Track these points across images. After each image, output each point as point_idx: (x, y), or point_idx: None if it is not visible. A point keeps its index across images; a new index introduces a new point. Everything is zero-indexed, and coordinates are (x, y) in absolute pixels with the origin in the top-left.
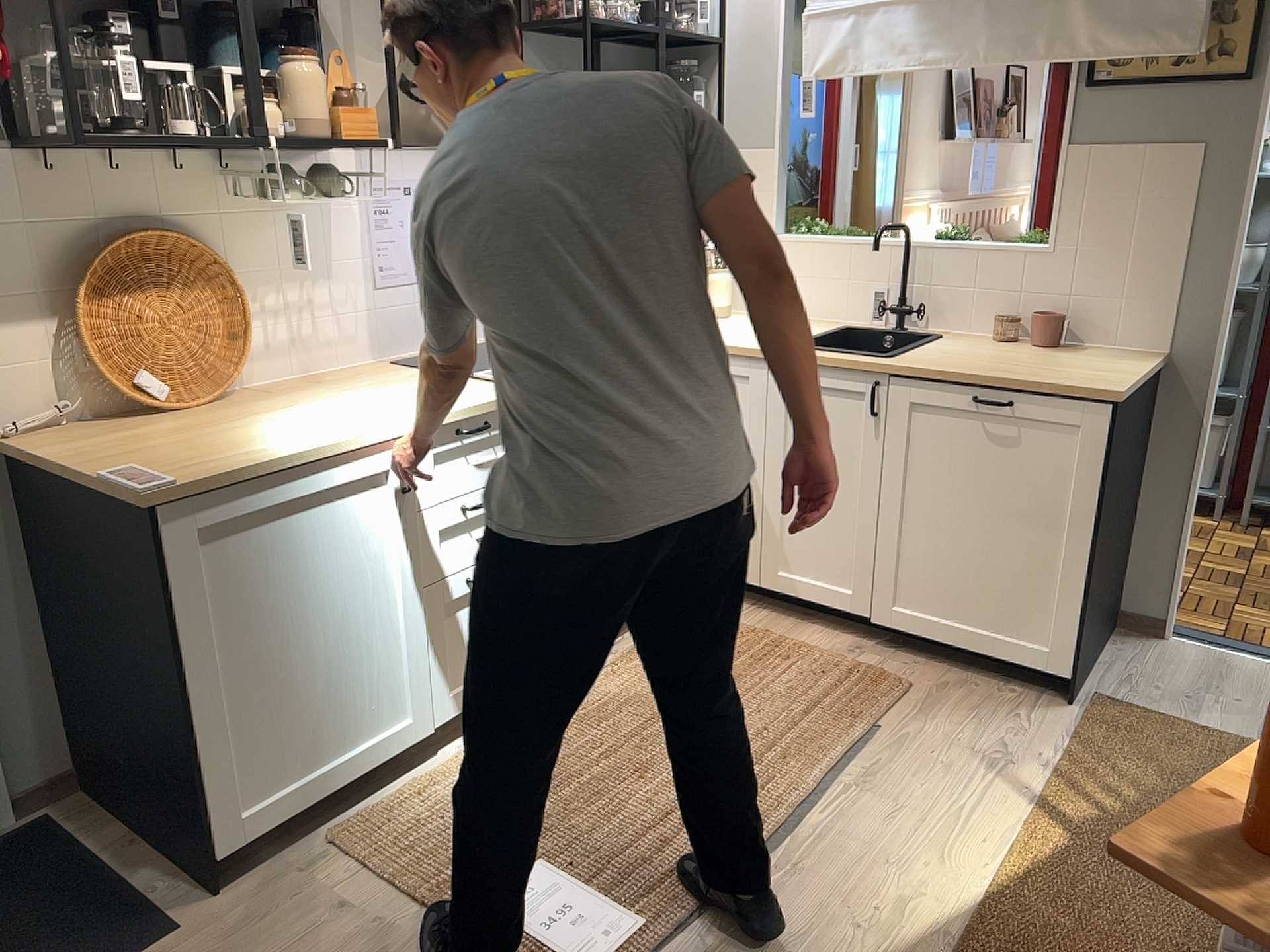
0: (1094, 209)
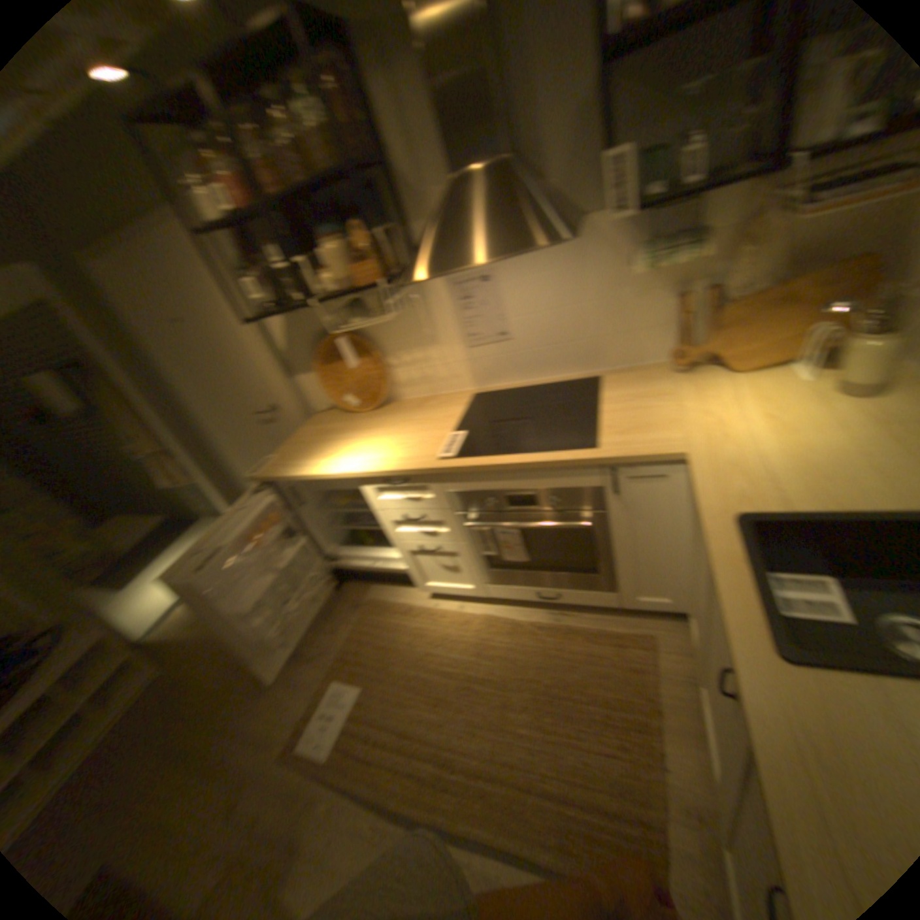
0: None
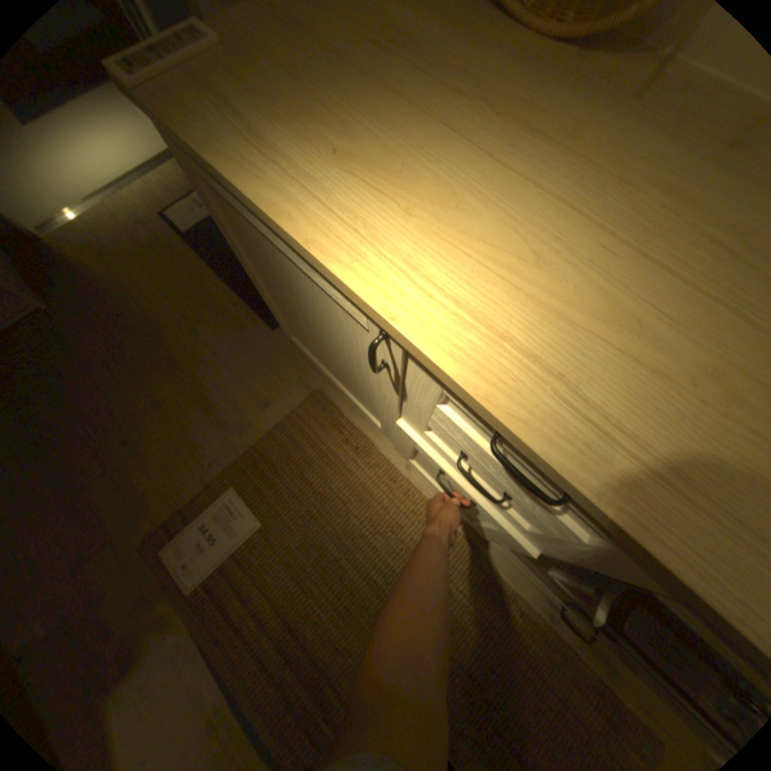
0: None
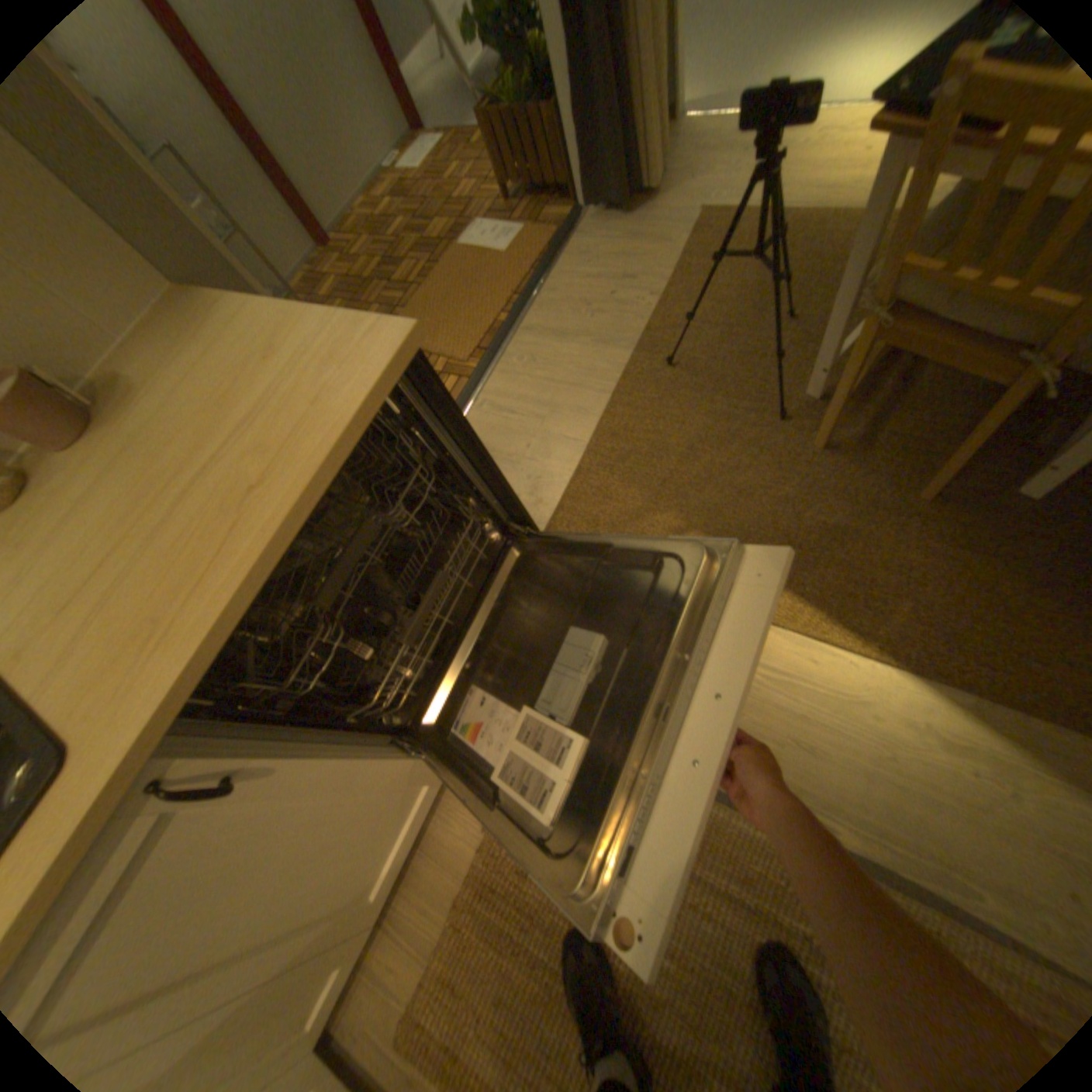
0: None
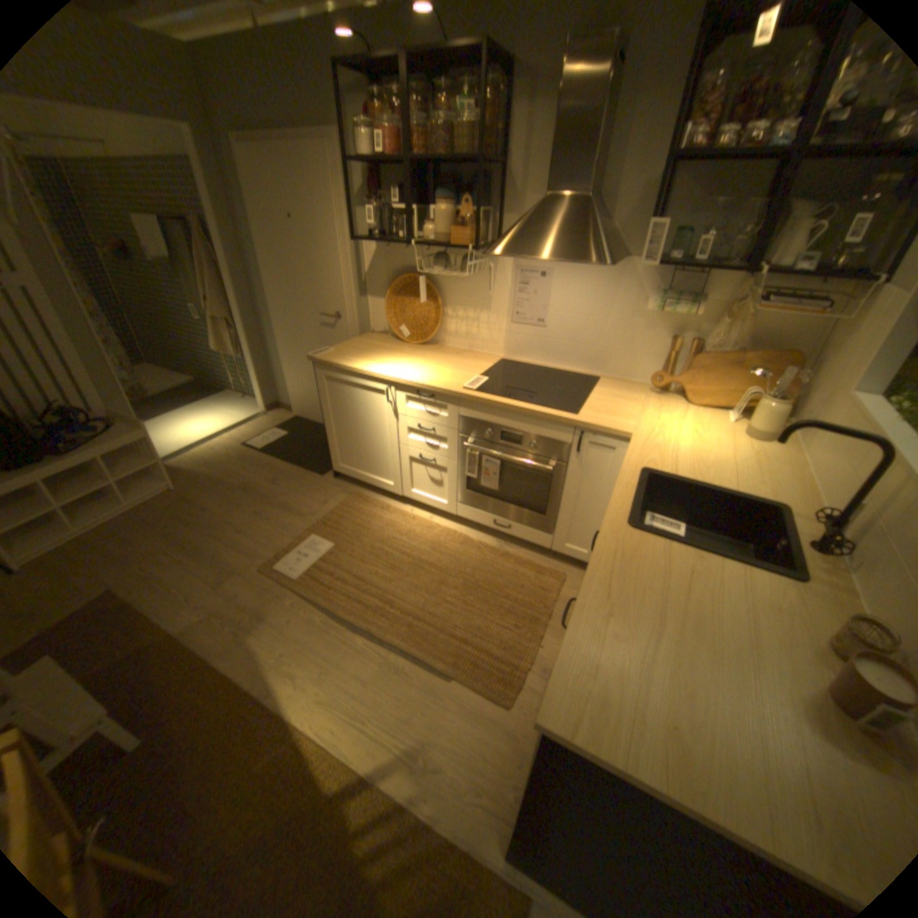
0: None
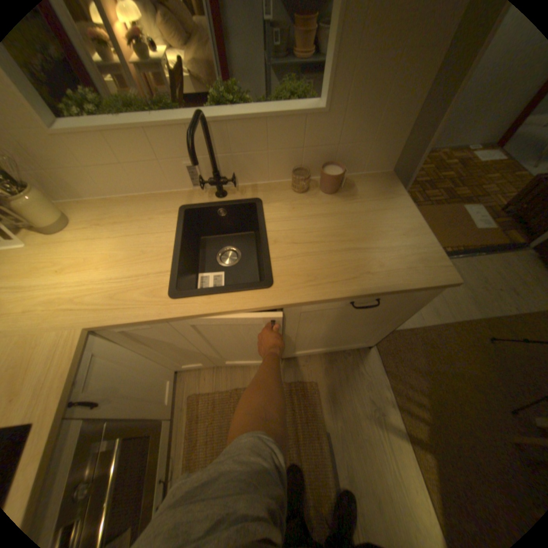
0: (363, 67)
